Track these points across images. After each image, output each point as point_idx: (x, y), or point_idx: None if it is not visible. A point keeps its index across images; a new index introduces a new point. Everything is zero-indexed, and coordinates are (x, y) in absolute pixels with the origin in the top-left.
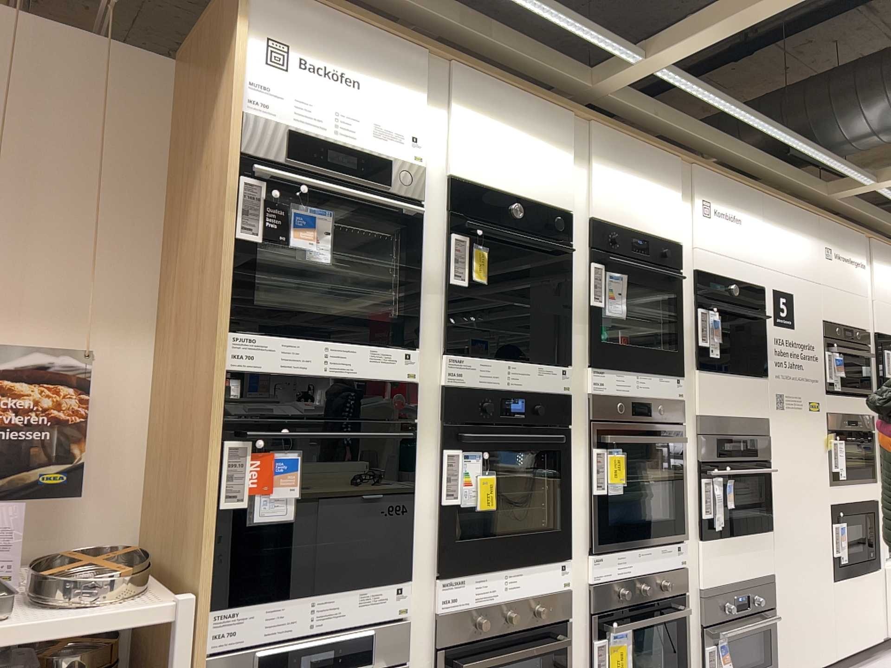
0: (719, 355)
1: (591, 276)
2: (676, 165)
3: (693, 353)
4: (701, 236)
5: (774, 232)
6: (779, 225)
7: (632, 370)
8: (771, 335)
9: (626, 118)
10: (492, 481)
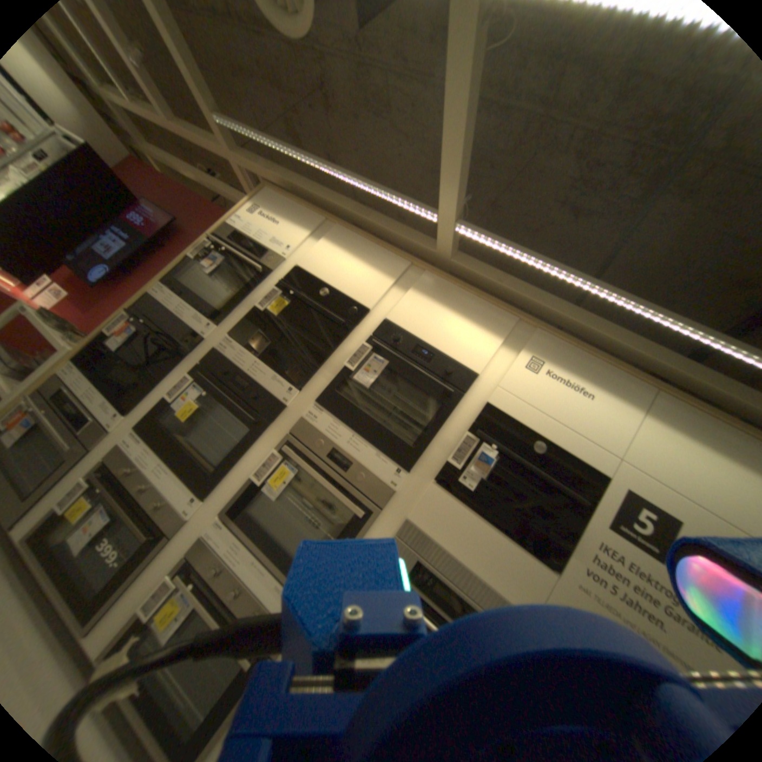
0: (475, 490)
1: (357, 350)
2: (509, 320)
3: (438, 466)
4: (512, 381)
5: (671, 436)
6: (689, 434)
7: (351, 428)
8: (598, 535)
9: (477, 283)
10: (194, 409)
